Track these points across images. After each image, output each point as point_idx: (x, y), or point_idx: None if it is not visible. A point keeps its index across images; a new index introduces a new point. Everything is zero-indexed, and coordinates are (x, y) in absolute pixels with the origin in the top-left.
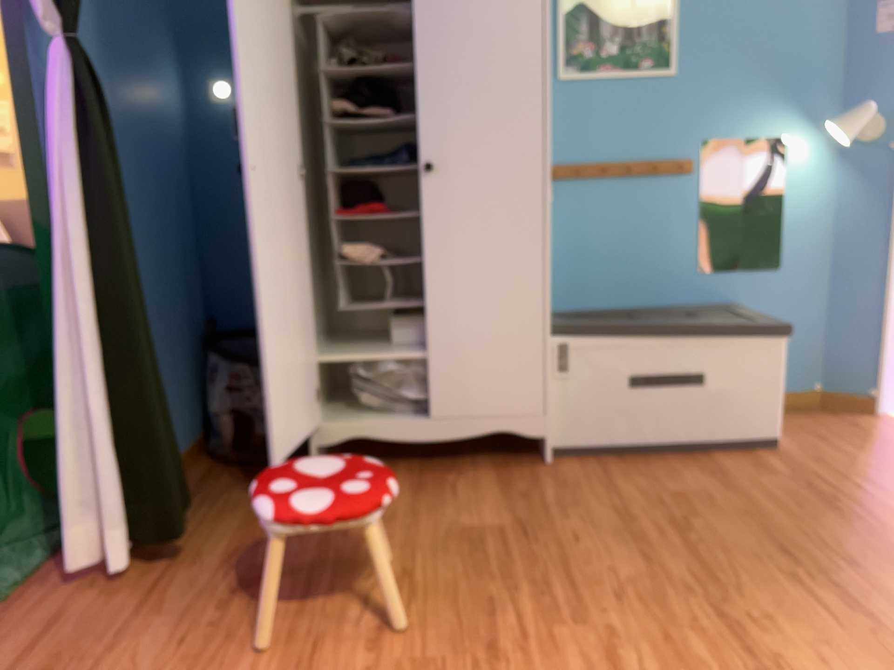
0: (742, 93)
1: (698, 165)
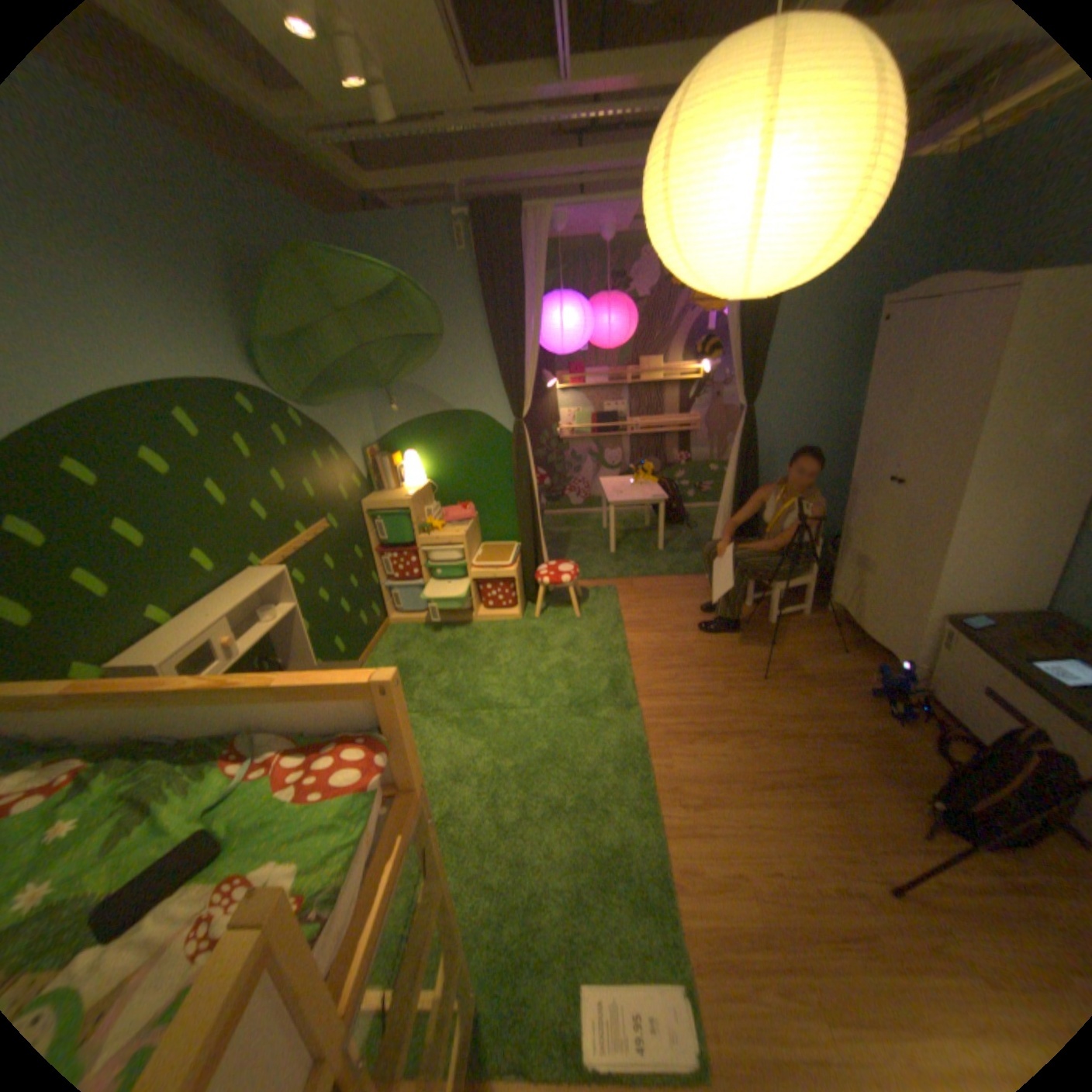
0: None
1: None
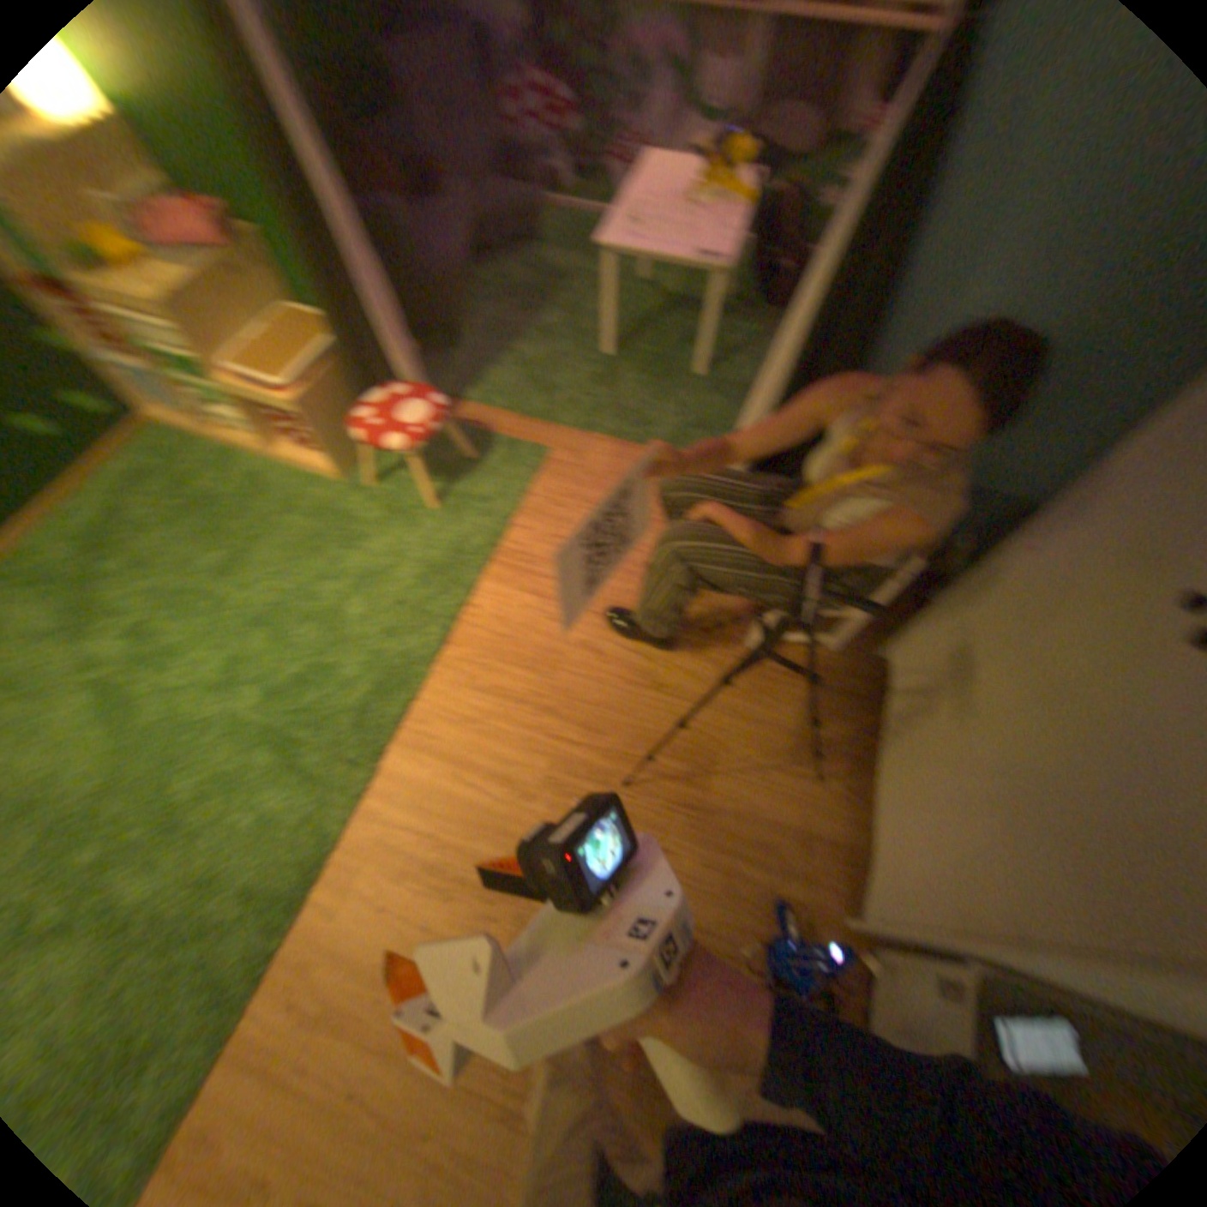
0: None
1: None
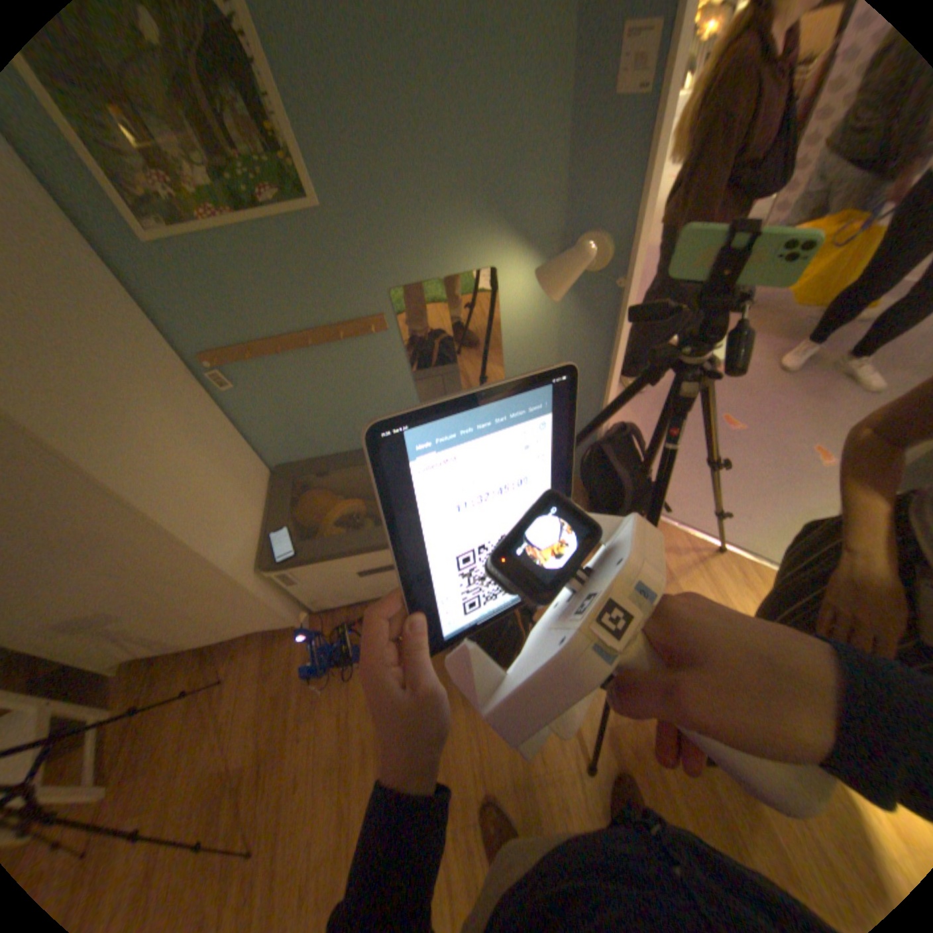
0: (425, 220)
1: (394, 319)
